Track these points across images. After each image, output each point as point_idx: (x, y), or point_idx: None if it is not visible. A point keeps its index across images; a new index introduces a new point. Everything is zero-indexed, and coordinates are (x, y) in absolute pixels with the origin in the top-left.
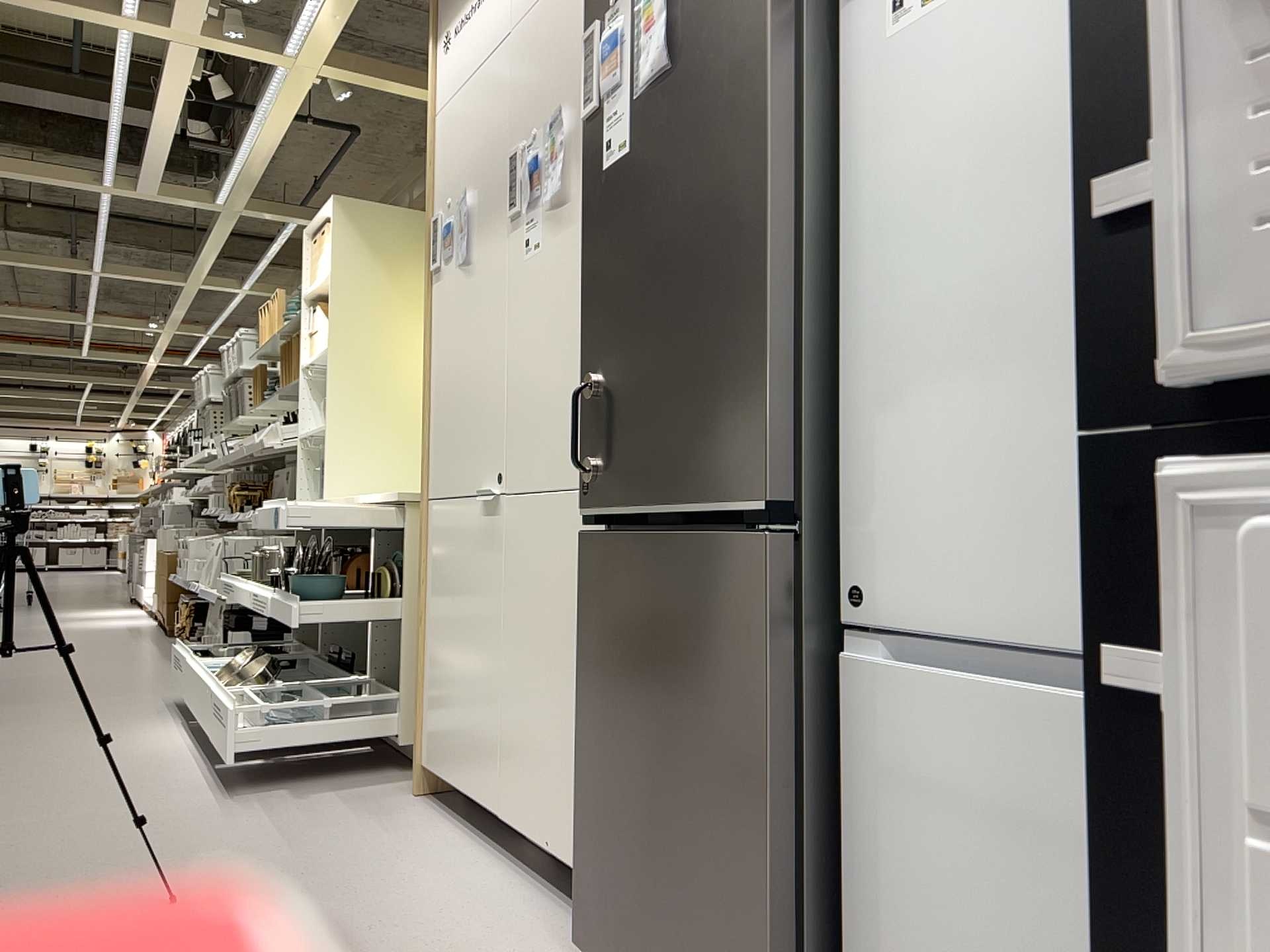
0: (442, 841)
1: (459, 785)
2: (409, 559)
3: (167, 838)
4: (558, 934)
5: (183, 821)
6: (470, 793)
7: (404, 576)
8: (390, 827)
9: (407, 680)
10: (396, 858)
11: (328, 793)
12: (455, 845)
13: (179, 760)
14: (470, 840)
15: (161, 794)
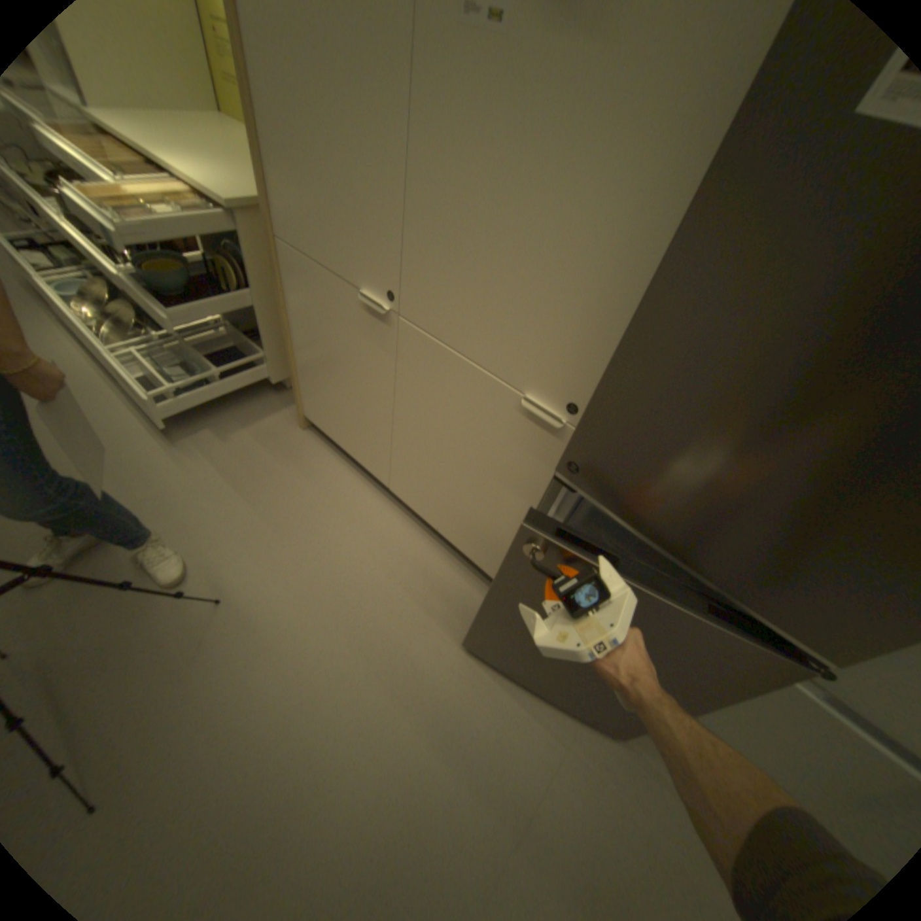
0: (348, 486)
1: (348, 449)
2: (250, 259)
3: (159, 510)
4: (458, 580)
5: (157, 484)
6: (360, 460)
7: (245, 266)
8: (307, 471)
9: (270, 346)
10: (331, 511)
11: (242, 430)
12: (358, 489)
13: (97, 389)
14: (363, 481)
15: (115, 445)
